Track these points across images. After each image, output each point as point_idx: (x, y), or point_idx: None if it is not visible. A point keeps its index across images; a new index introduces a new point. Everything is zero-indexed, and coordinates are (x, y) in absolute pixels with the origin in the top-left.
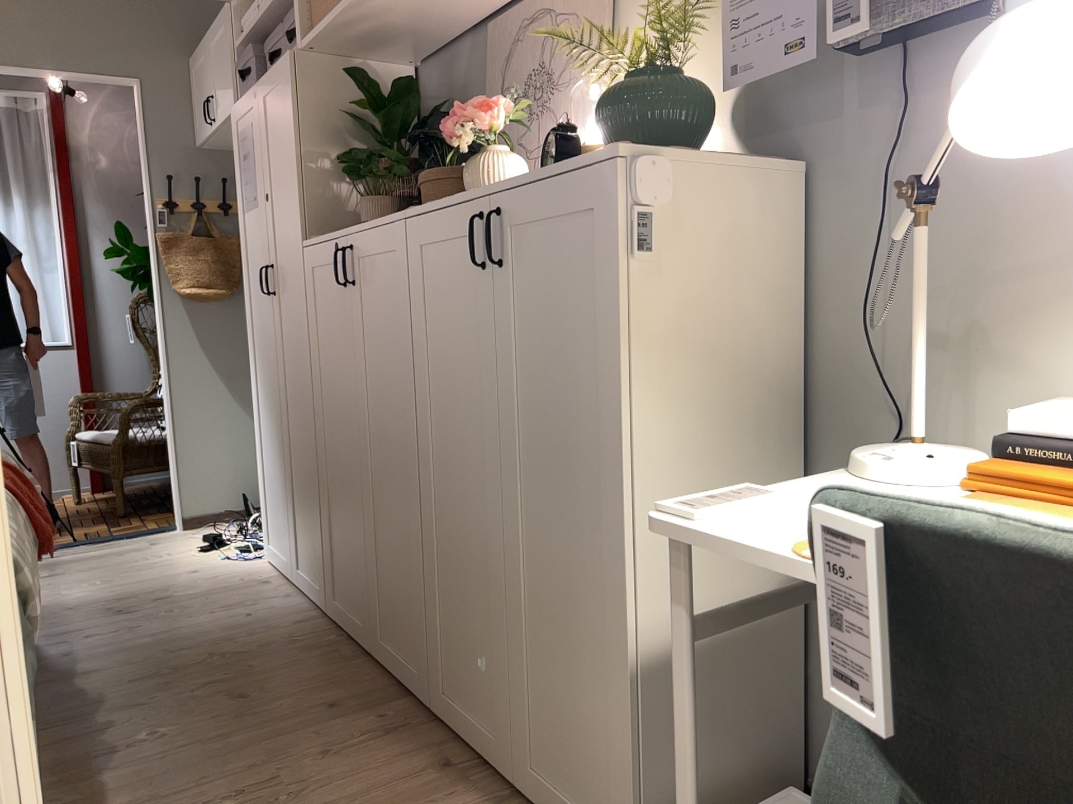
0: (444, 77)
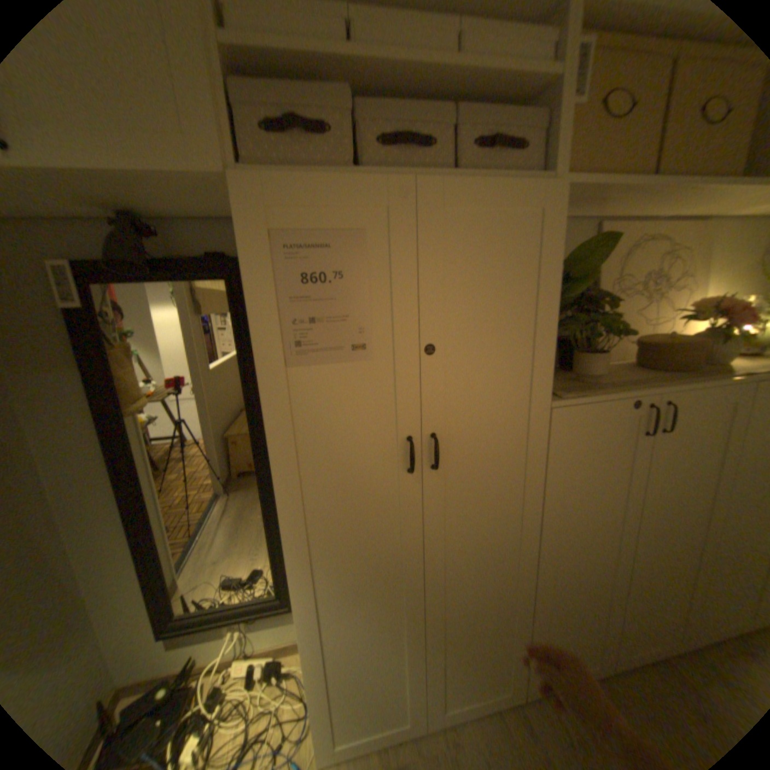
0: None
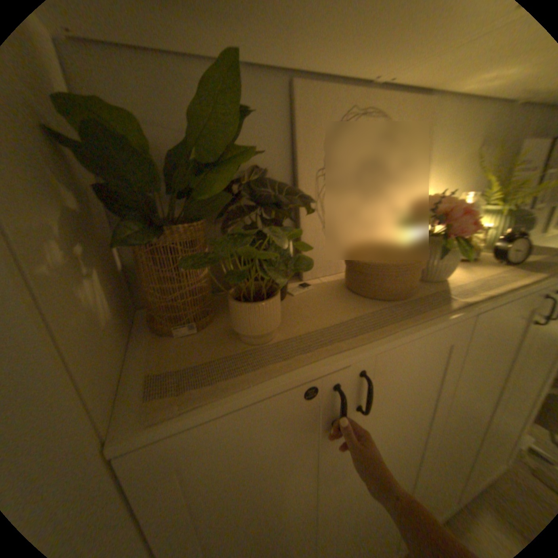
0: (180, 99)
